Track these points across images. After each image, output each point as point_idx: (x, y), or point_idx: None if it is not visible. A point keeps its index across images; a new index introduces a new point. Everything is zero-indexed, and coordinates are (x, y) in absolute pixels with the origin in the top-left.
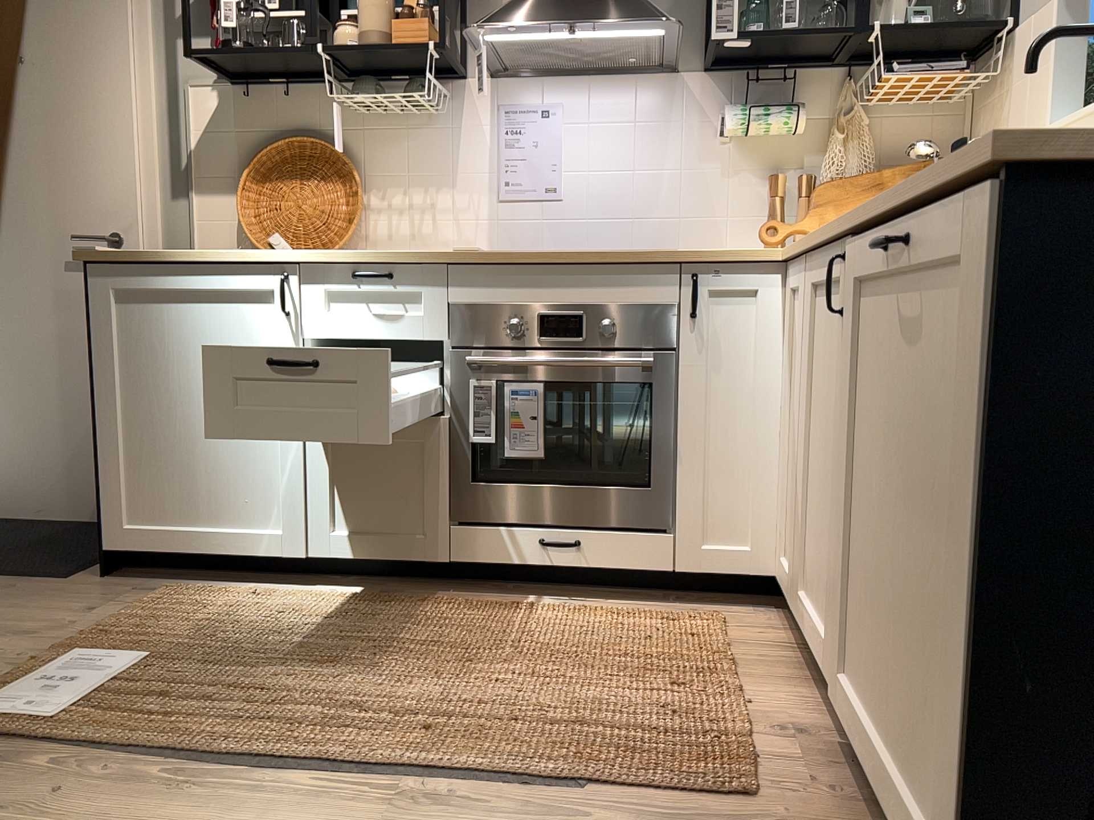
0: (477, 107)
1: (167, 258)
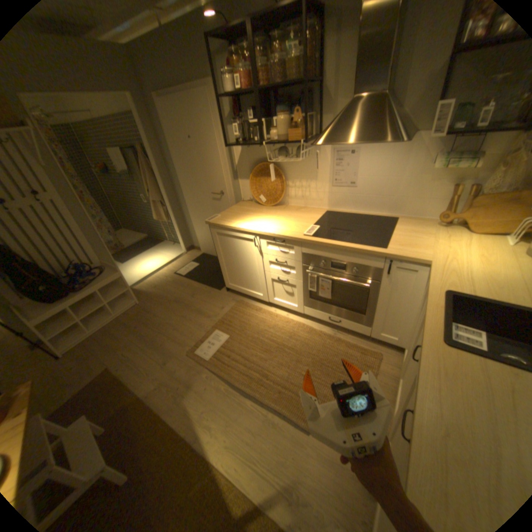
0: (325, 149)
1: (225, 227)
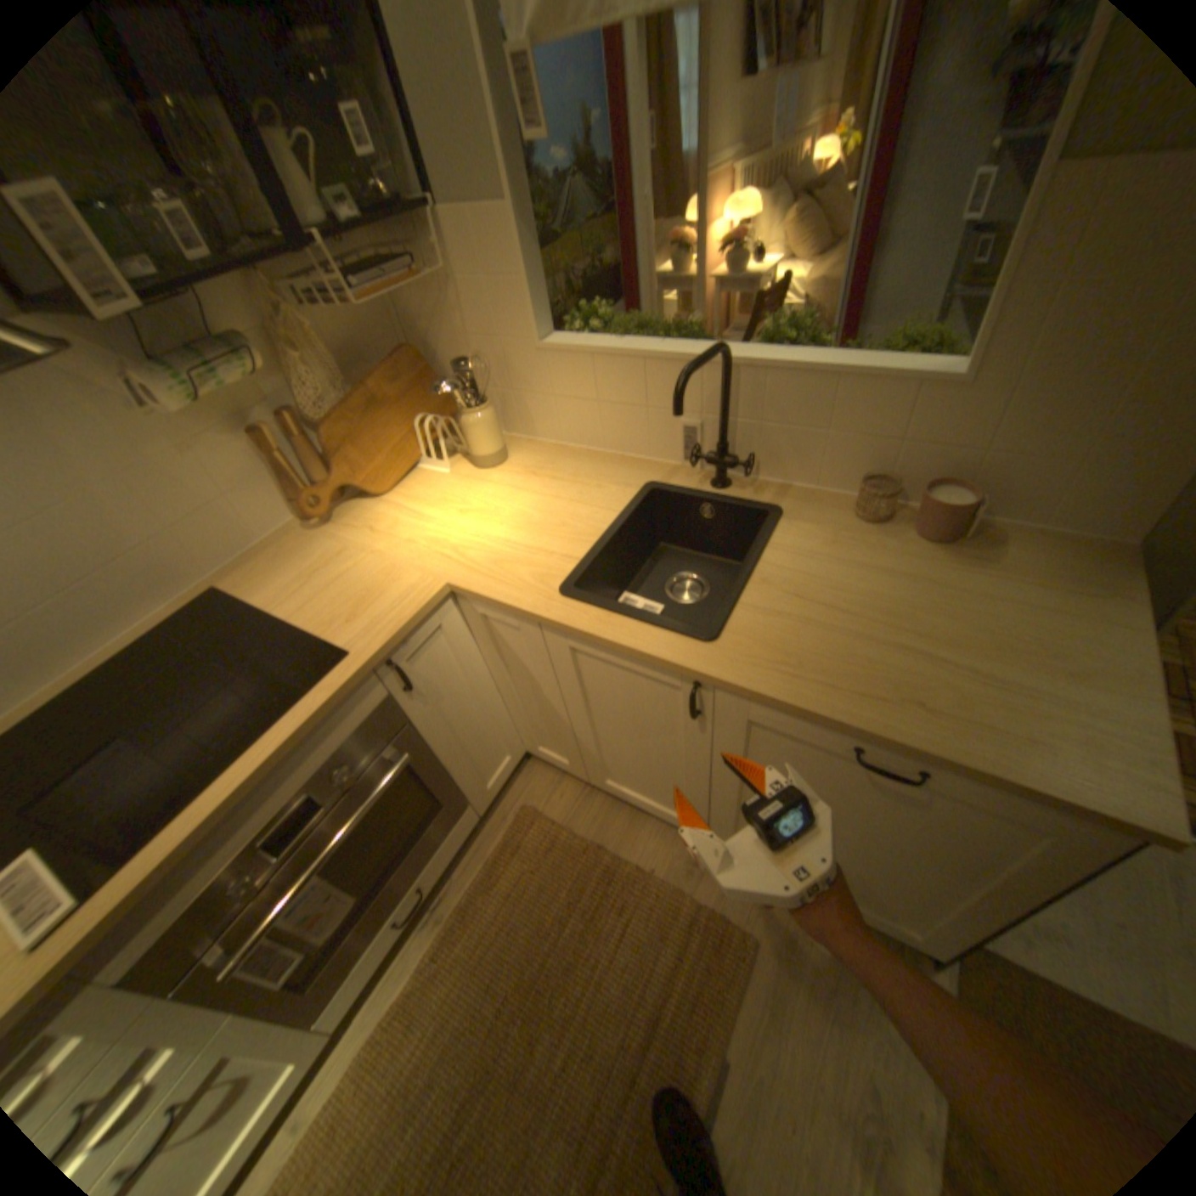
0: None
1: None
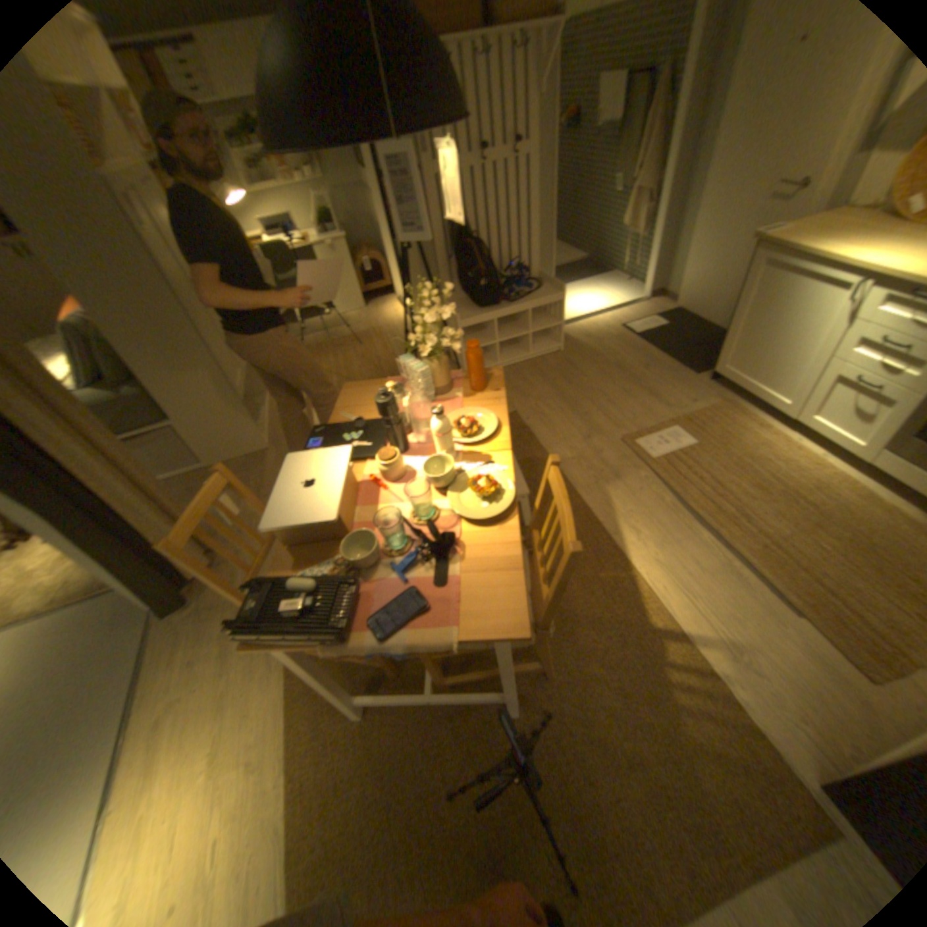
0: None
1: (799, 249)
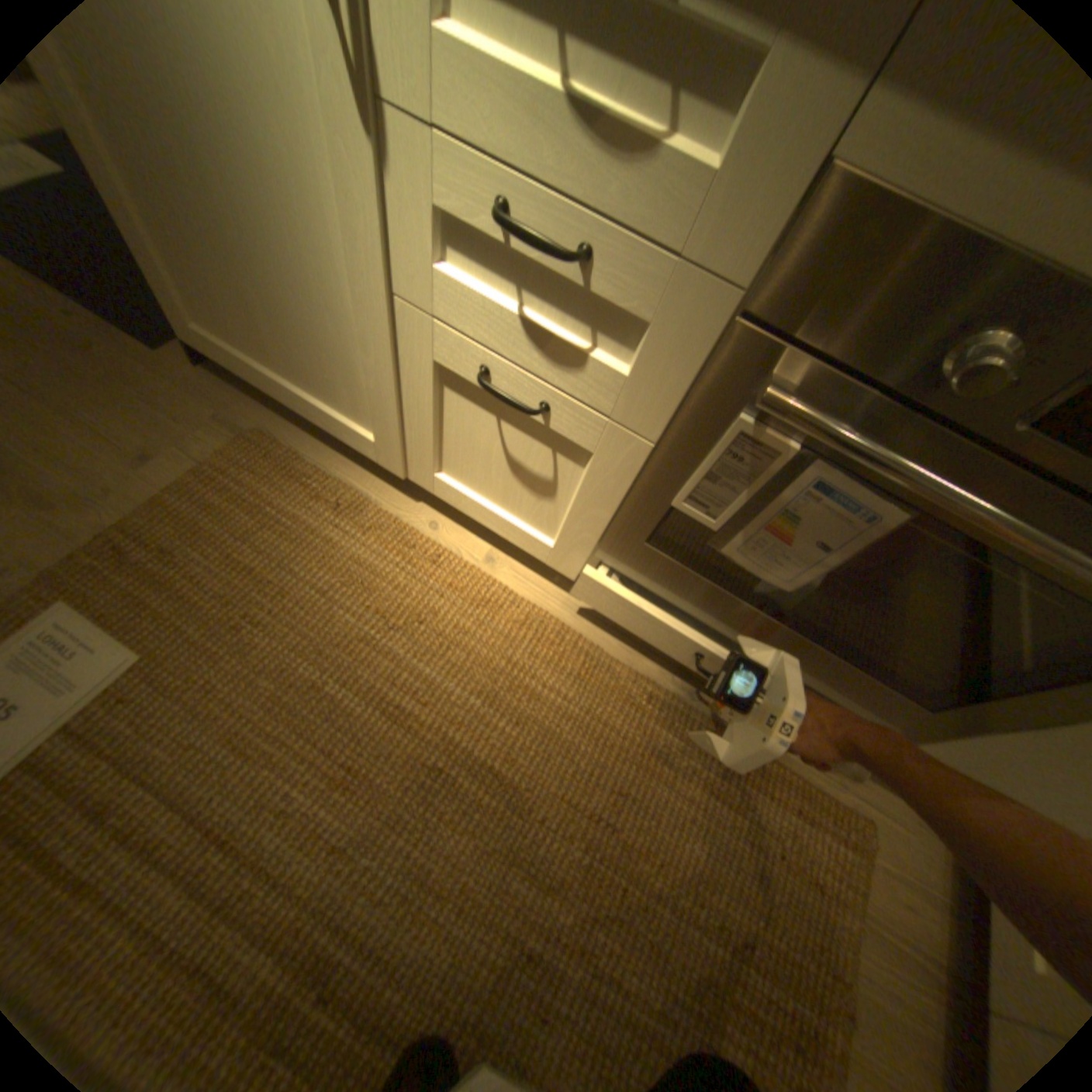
0: None
1: None
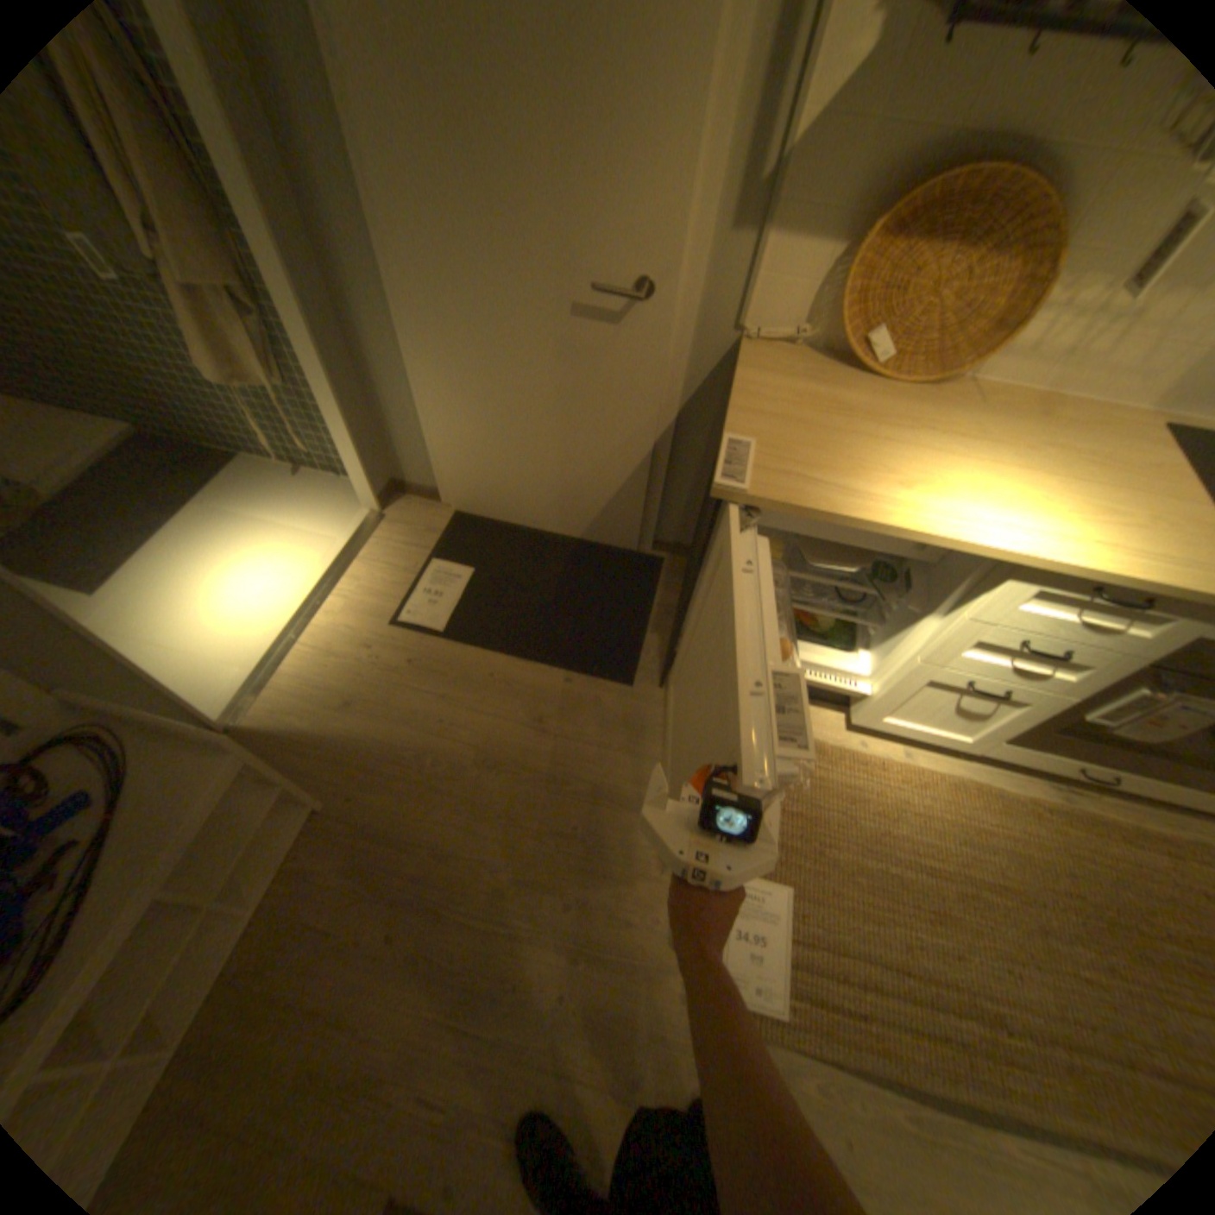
0: None
1: (850, 522)
